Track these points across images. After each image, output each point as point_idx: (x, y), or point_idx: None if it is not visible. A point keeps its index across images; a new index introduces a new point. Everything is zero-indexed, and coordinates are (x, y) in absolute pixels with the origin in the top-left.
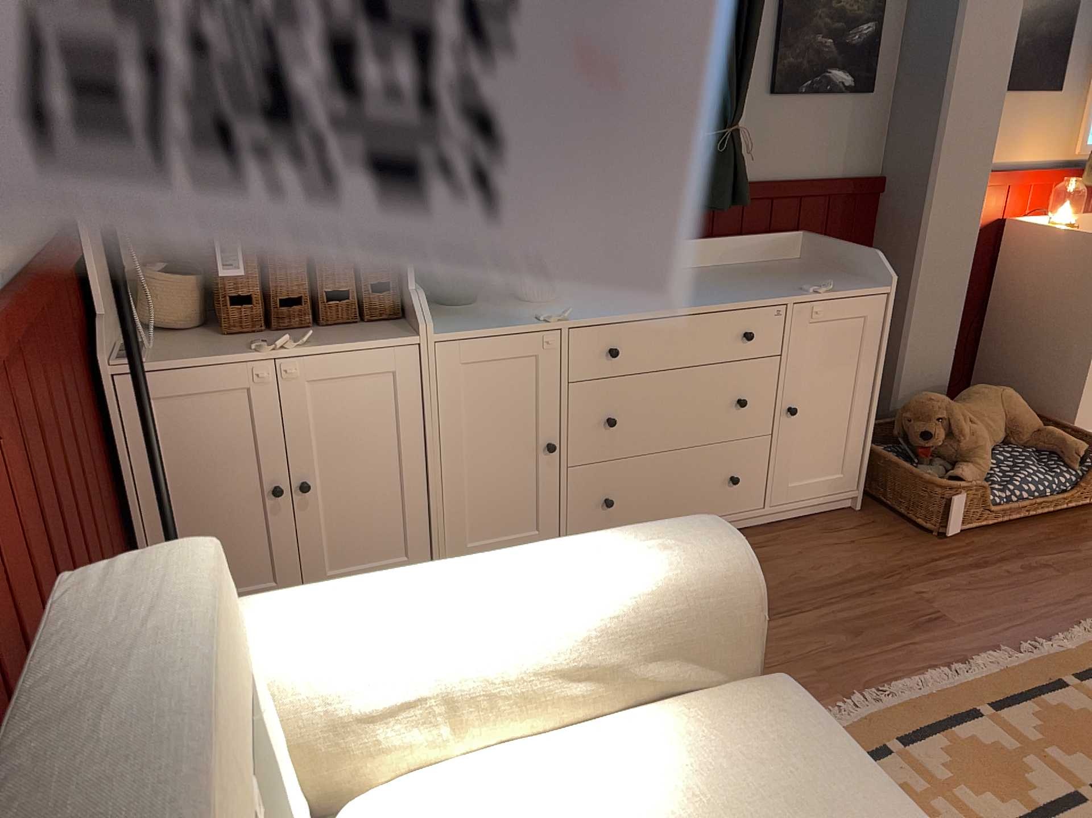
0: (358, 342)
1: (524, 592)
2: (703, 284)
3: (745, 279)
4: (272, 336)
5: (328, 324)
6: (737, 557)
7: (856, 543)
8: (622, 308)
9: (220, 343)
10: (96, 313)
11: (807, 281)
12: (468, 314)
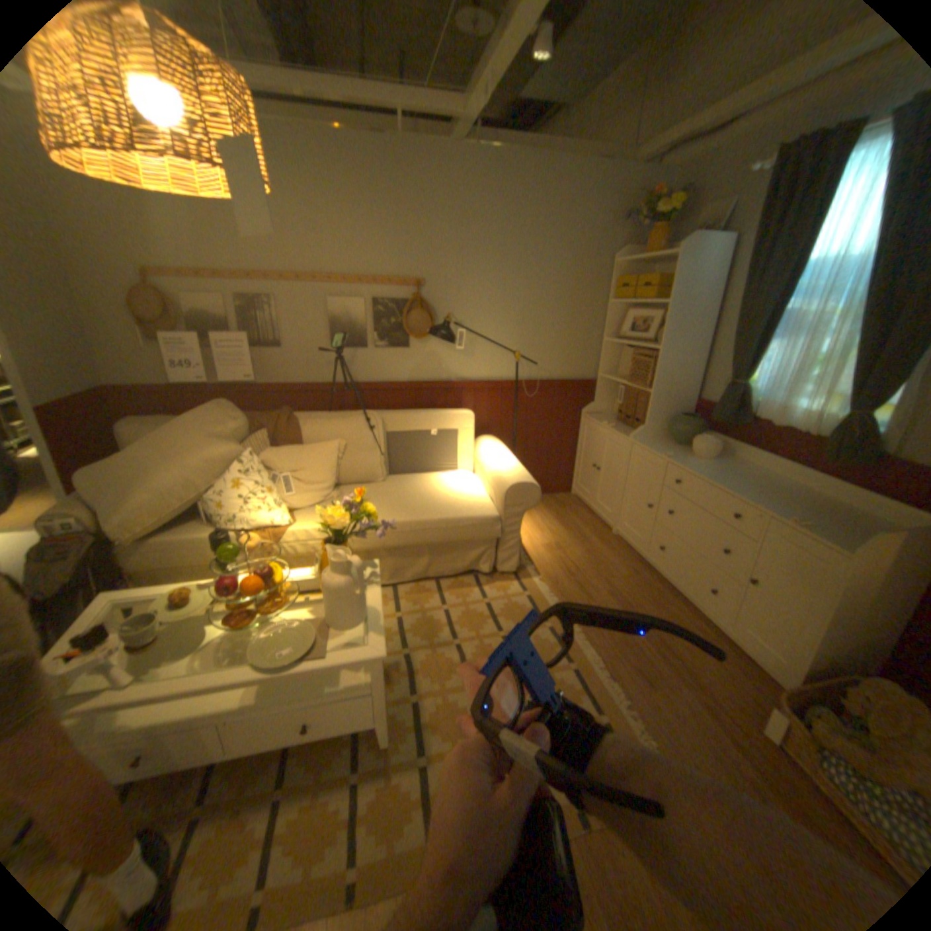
0: (621, 434)
1: (497, 461)
2: (780, 494)
3: (812, 508)
4: (619, 425)
5: (634, 429)
6: (512, 484)
7: (734, 683)
8: (699, 470)
9: (609, 421)
10: (594, 401)
11: (831, 527)
12: (663, 445)
